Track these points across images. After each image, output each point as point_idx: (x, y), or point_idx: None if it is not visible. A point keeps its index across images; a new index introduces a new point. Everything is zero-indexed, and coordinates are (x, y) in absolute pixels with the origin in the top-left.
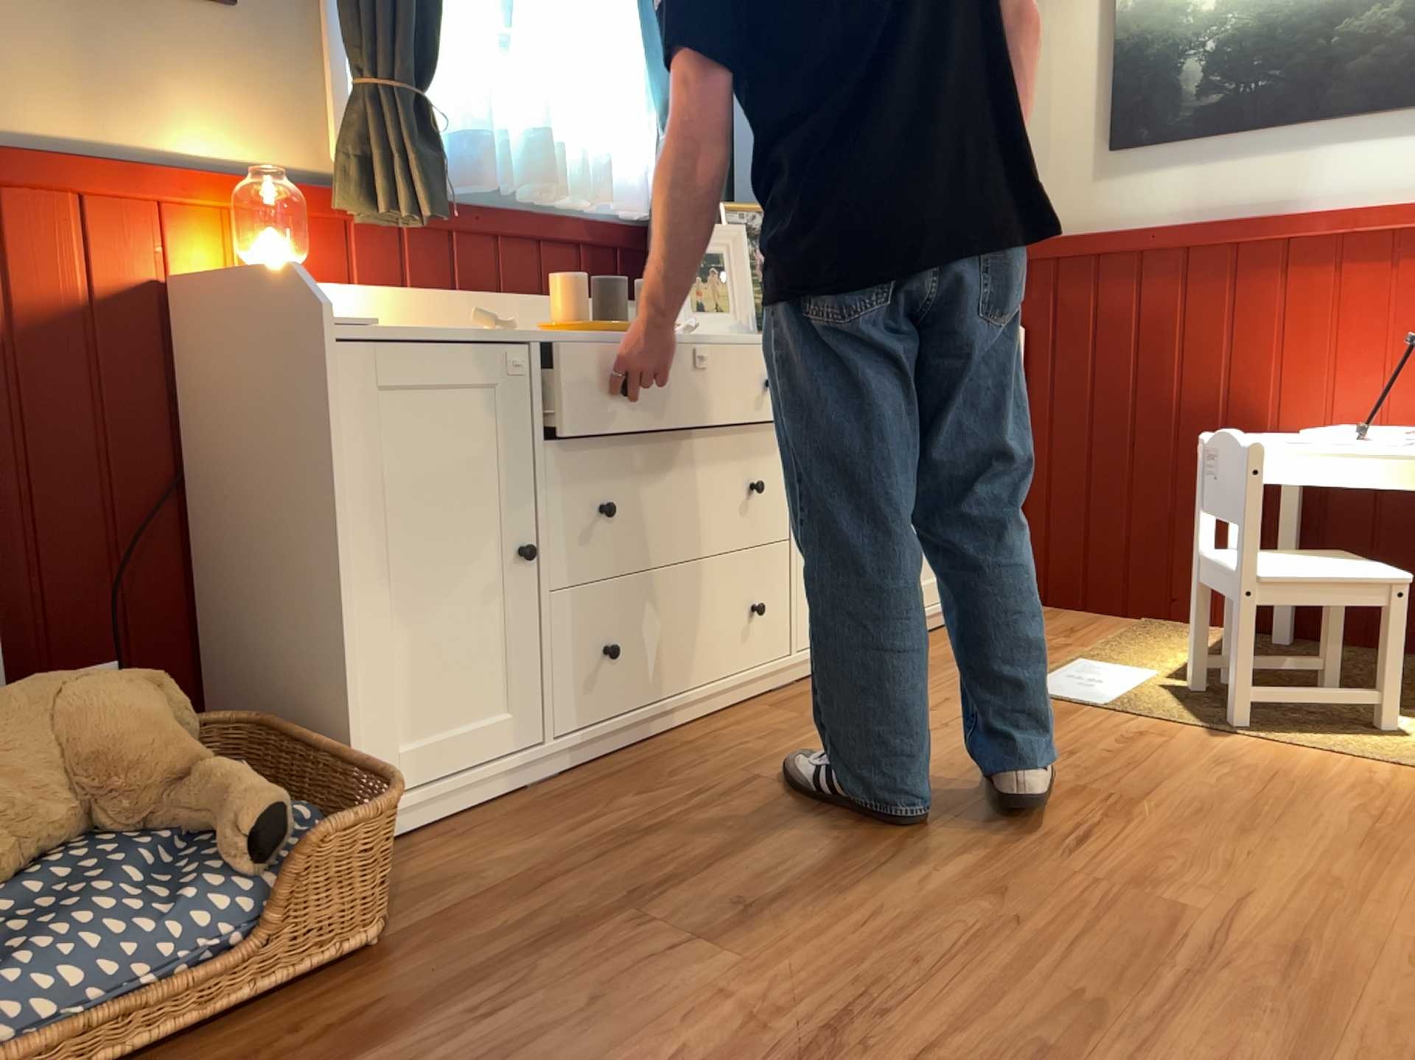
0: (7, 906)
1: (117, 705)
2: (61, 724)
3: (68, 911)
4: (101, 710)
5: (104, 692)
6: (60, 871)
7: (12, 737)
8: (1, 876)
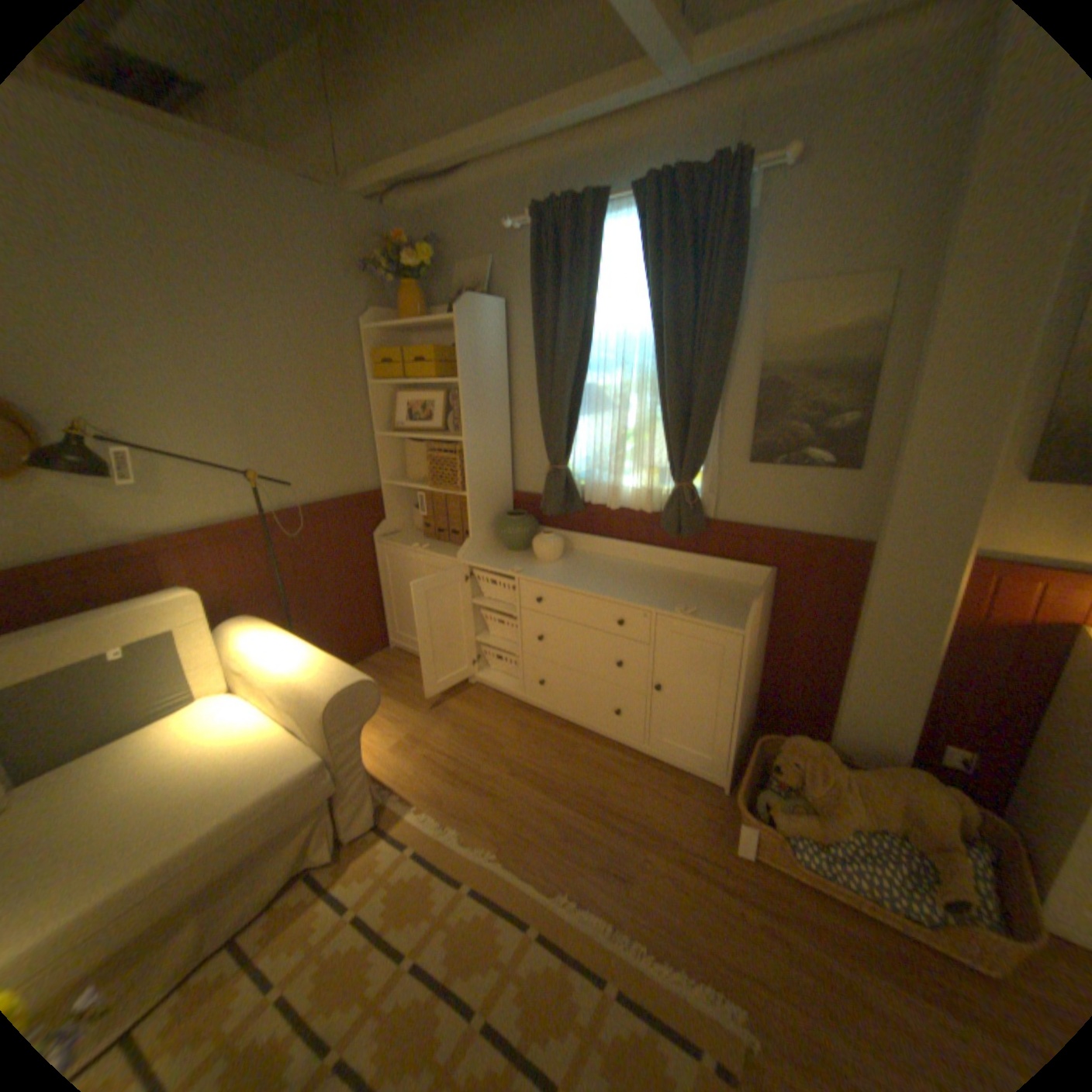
0: (866, 843)
1: (935, 810)
2: (912, 802)
3: (877, 866)
4: (928, 808)
5: (934, 801)
6: (887, 847)
7: (893, 796)
8: (868, 834)
